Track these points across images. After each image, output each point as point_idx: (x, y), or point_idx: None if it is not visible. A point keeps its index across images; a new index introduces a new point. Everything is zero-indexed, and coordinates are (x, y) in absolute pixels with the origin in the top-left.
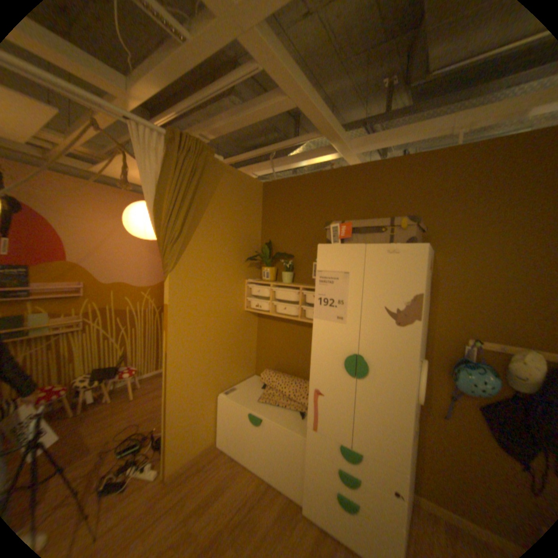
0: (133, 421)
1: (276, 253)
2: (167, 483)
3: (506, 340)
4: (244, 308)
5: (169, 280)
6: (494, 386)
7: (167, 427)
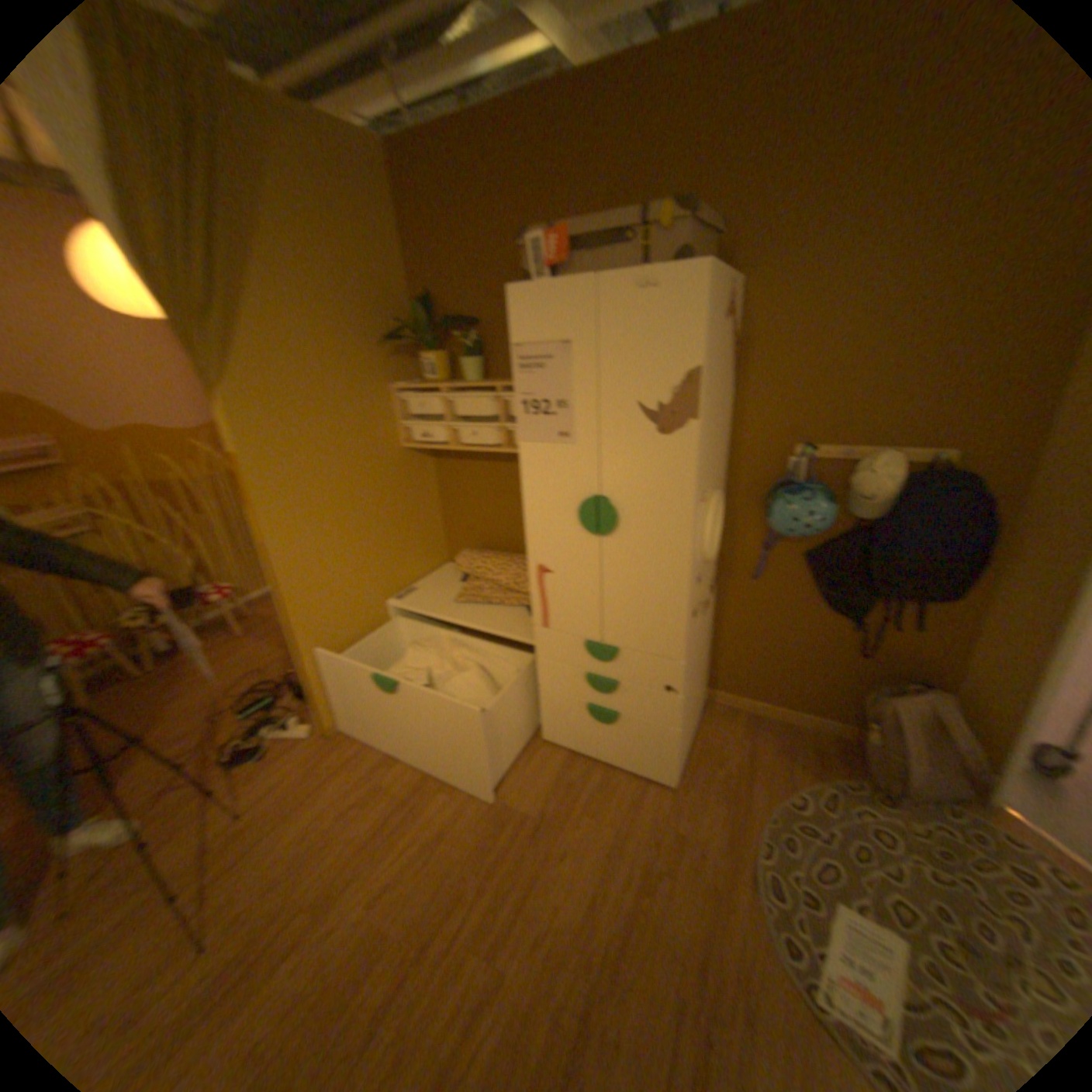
0: (248, 667)
1: (441, 317)
2: (328, 738)
3: (853, 436)
4: (399, 444)
5: (216, 402)
6: (823, 516)
7: (301, 663)
